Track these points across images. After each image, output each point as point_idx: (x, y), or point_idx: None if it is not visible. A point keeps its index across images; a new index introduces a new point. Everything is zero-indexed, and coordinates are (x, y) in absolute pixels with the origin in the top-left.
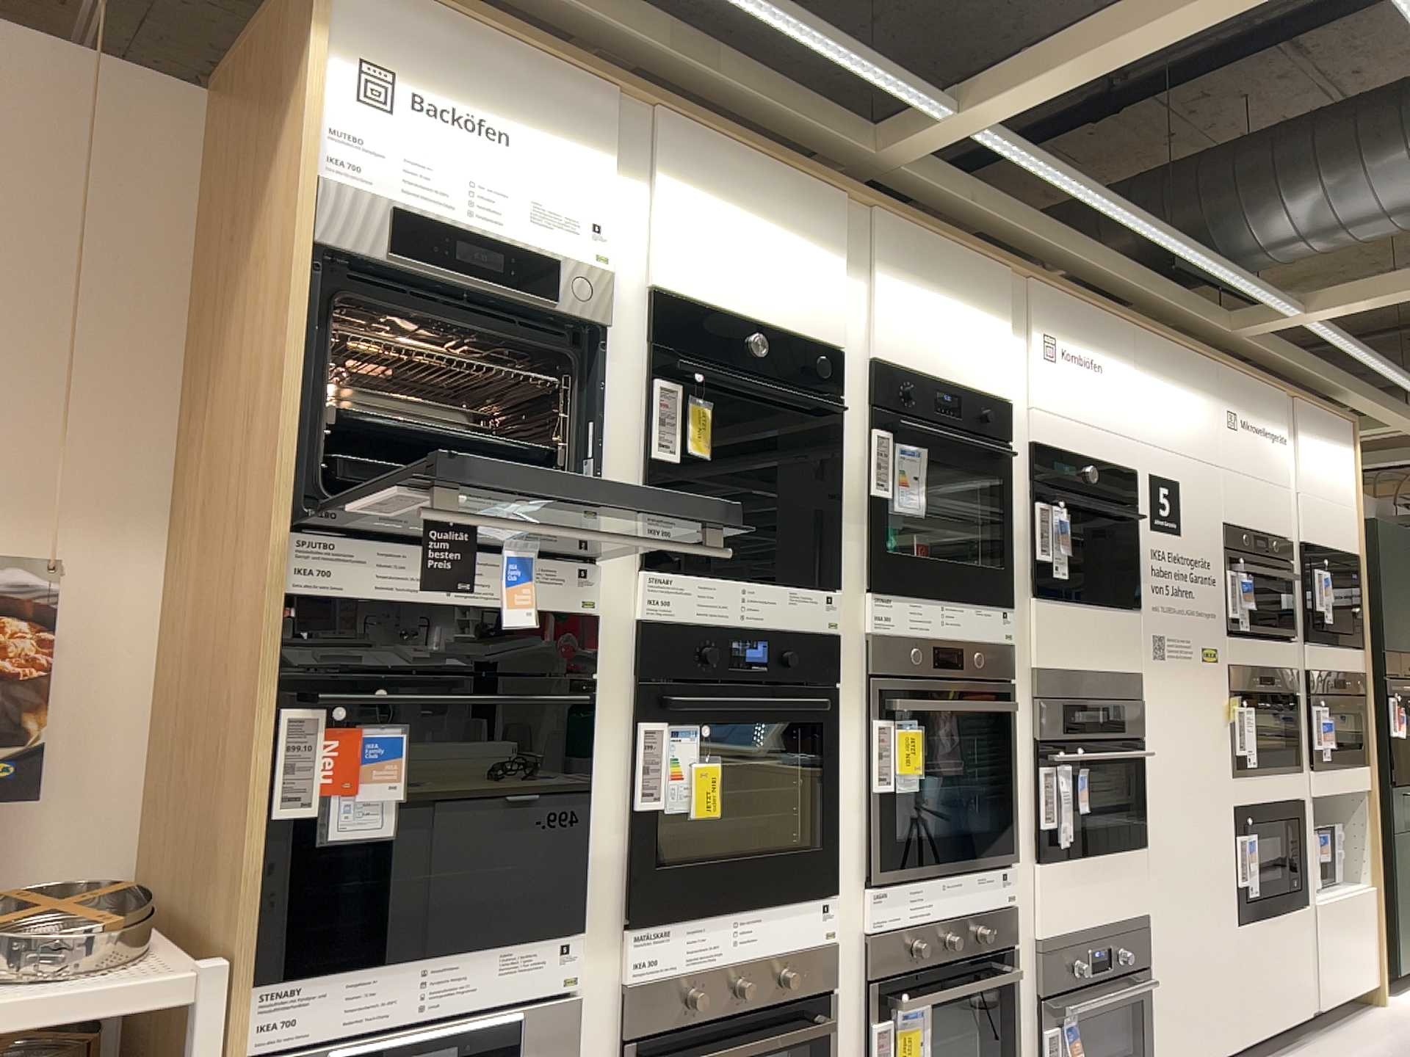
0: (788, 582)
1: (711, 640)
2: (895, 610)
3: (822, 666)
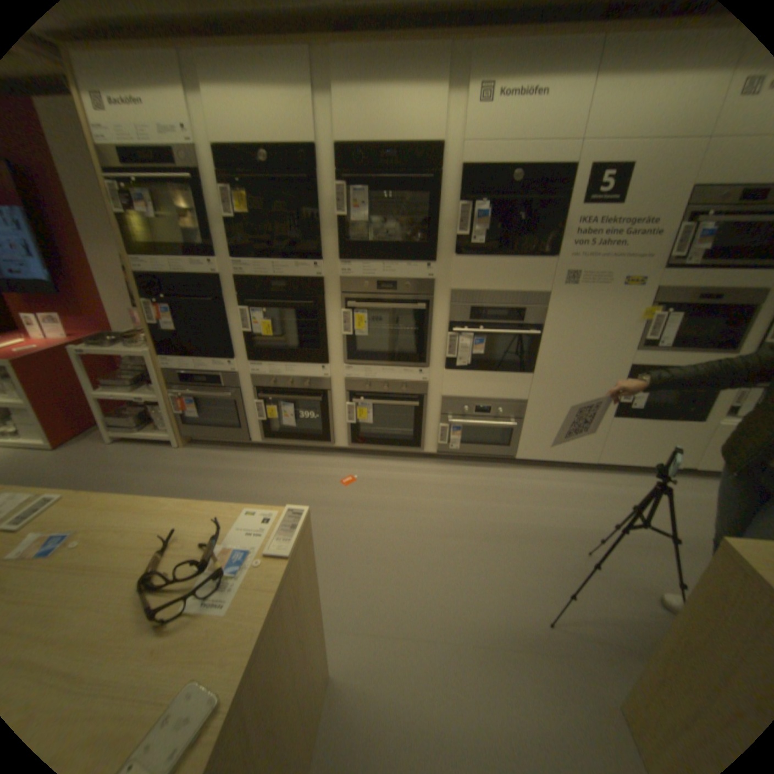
0: (296, 261)
1: (261, 284)
2: (356, 270)
3: (315, 293)
